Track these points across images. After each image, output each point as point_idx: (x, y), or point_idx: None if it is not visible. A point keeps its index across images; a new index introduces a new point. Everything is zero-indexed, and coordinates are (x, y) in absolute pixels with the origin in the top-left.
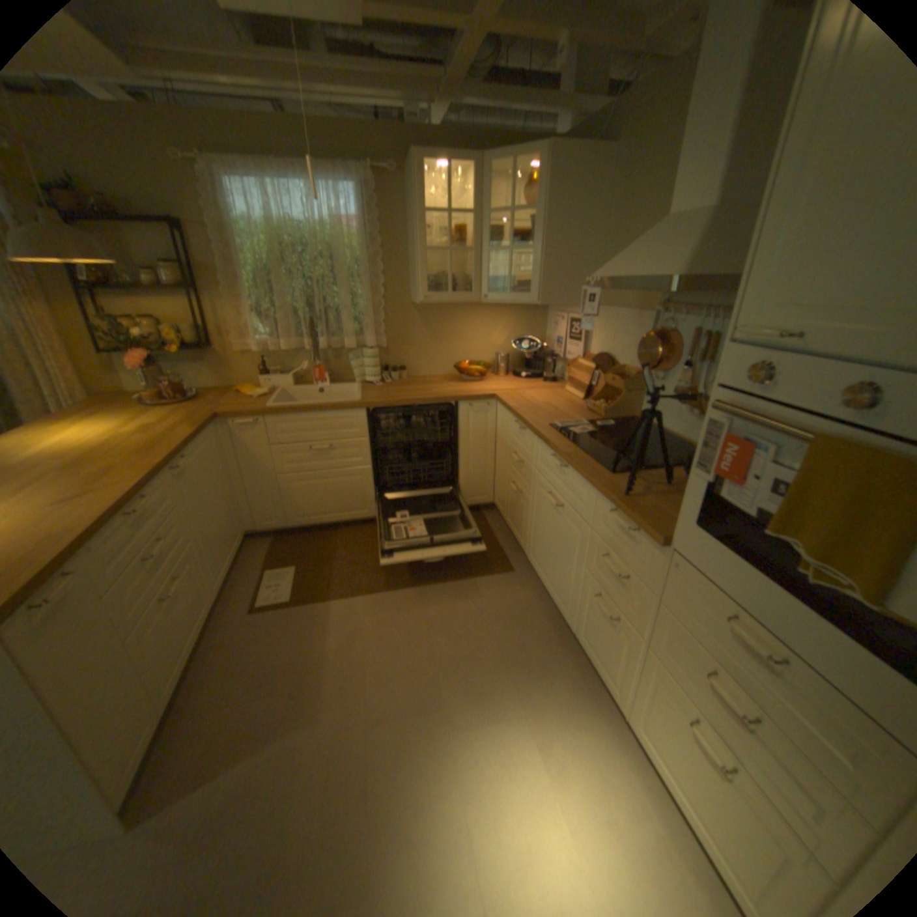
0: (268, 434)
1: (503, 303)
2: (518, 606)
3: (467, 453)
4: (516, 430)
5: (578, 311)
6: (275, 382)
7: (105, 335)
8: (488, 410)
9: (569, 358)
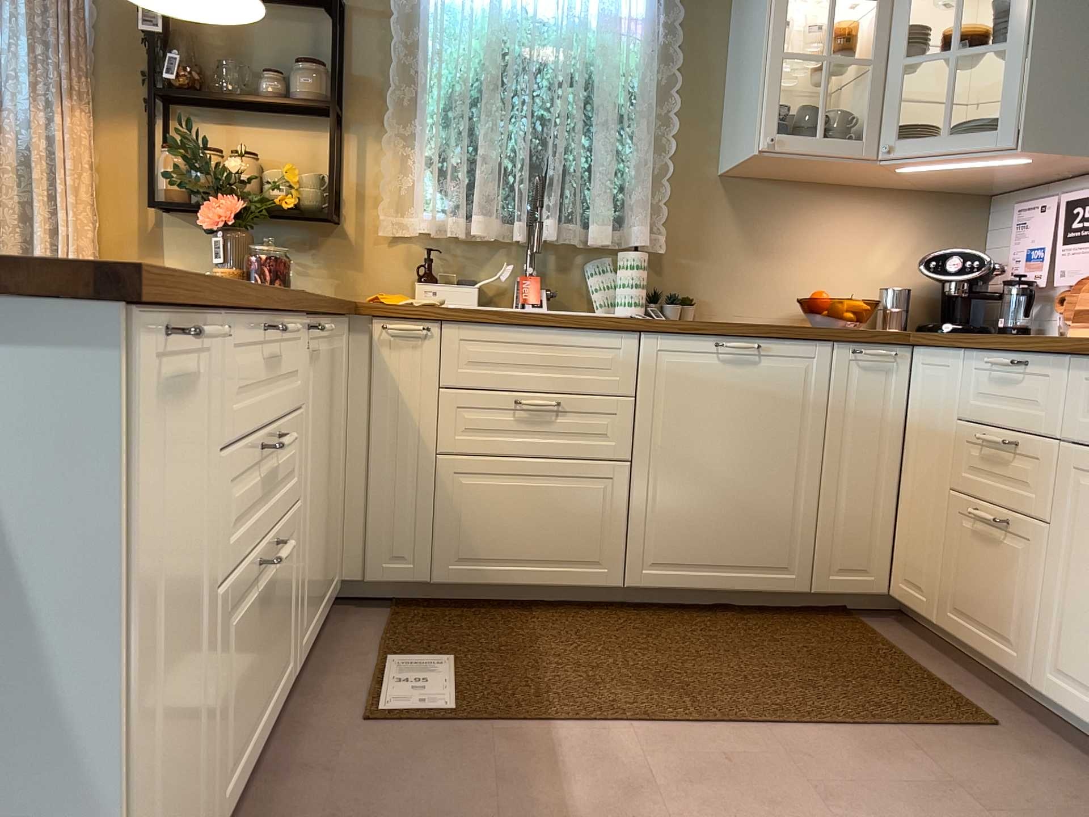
0: (442, 360)
1: (900, 191)
2: (1051, 795)
3: (841, 460)
4: (992, 379)
5: (1085, 186)
6: (445, 295)
7: (177, 175)
8: (895, 366)
9: (1066, 282)
